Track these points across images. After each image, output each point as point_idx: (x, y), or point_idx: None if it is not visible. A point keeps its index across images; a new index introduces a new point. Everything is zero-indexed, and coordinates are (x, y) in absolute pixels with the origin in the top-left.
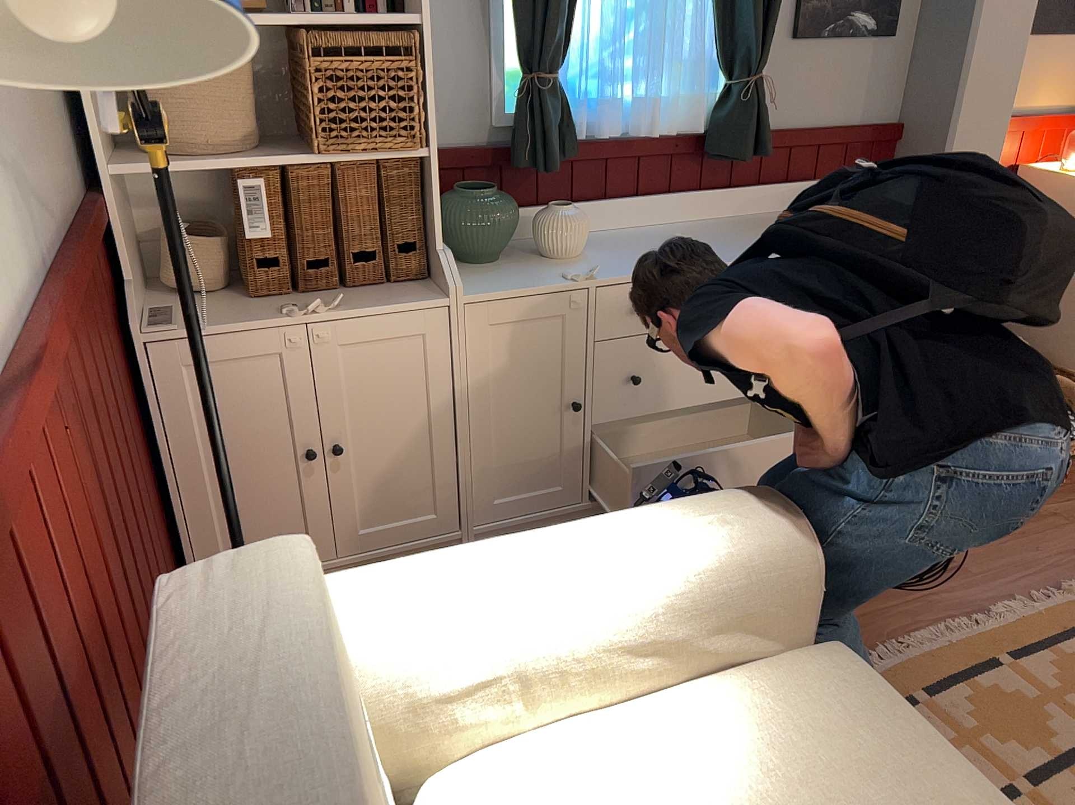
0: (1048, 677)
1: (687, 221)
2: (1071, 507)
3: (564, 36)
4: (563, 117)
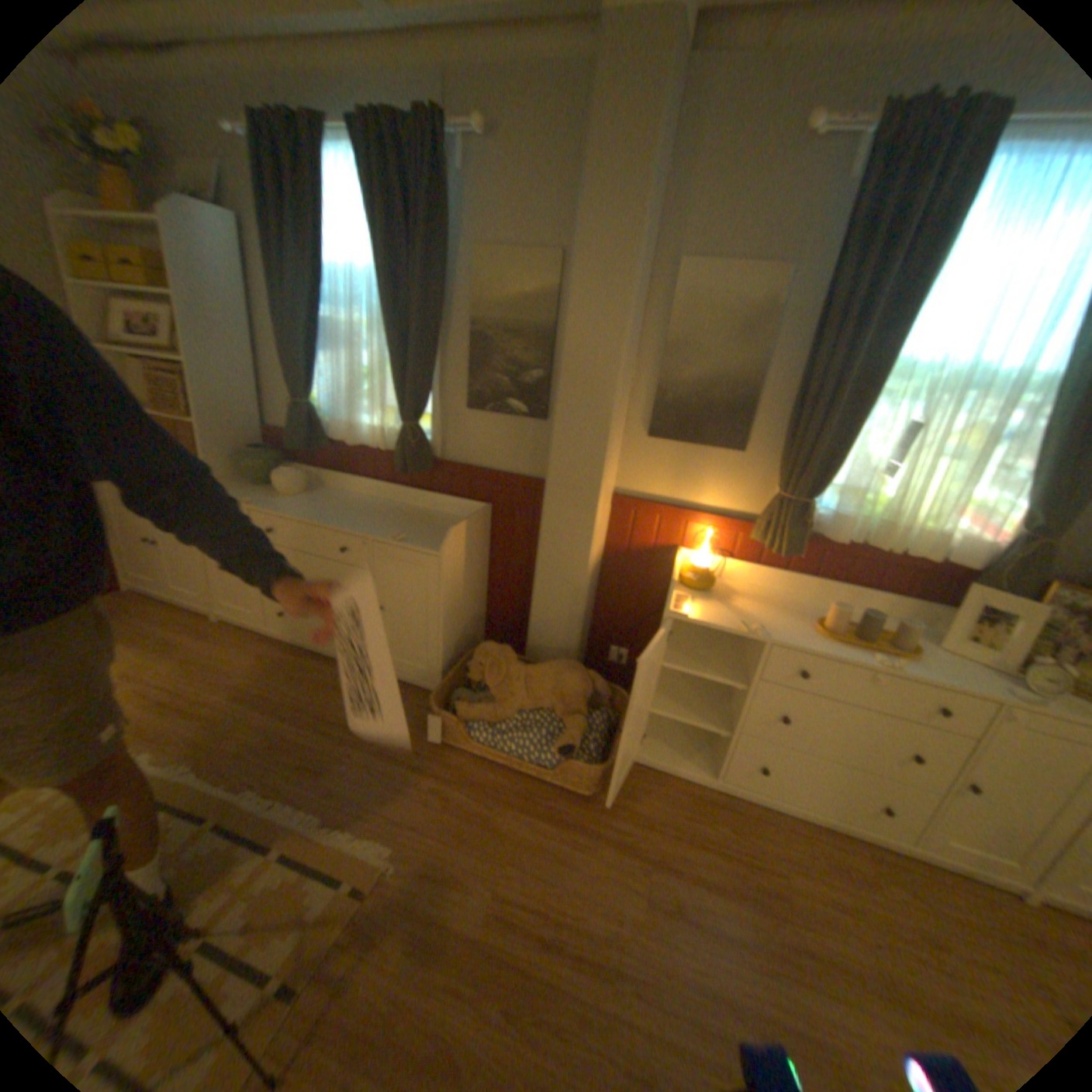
0: (201, 852)
1: (397, 504)
2: (467, 806)
3: (301, 382)
4: (304, 424)
